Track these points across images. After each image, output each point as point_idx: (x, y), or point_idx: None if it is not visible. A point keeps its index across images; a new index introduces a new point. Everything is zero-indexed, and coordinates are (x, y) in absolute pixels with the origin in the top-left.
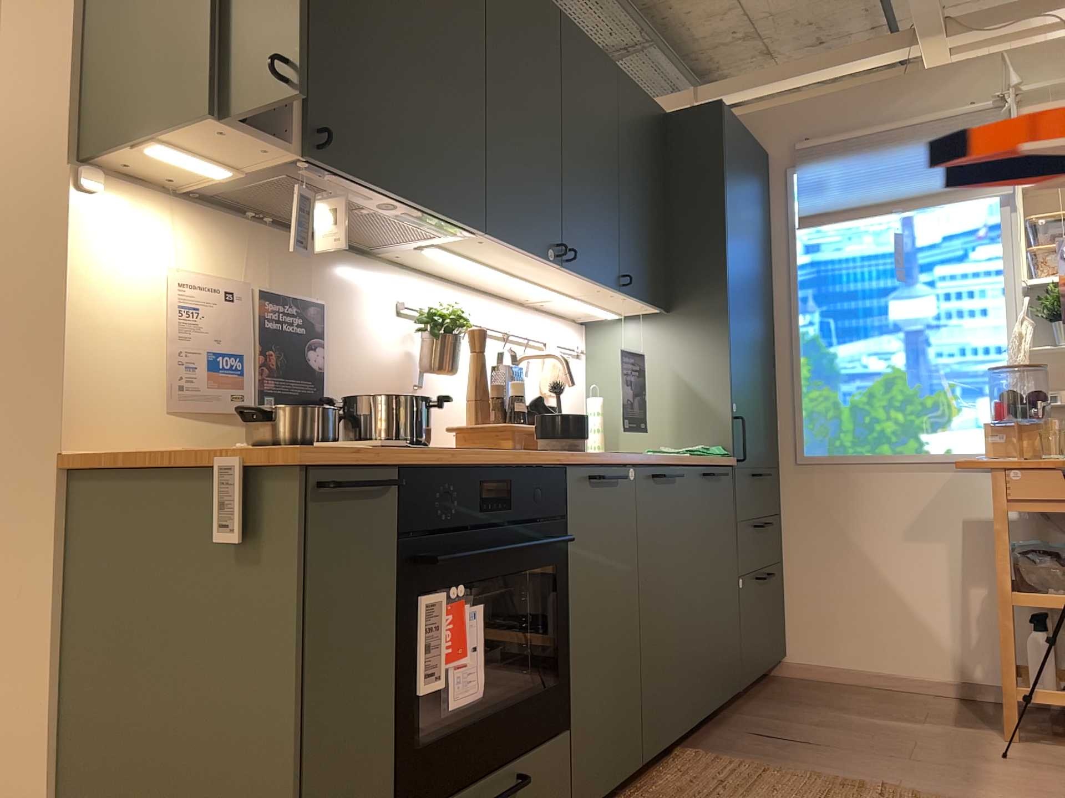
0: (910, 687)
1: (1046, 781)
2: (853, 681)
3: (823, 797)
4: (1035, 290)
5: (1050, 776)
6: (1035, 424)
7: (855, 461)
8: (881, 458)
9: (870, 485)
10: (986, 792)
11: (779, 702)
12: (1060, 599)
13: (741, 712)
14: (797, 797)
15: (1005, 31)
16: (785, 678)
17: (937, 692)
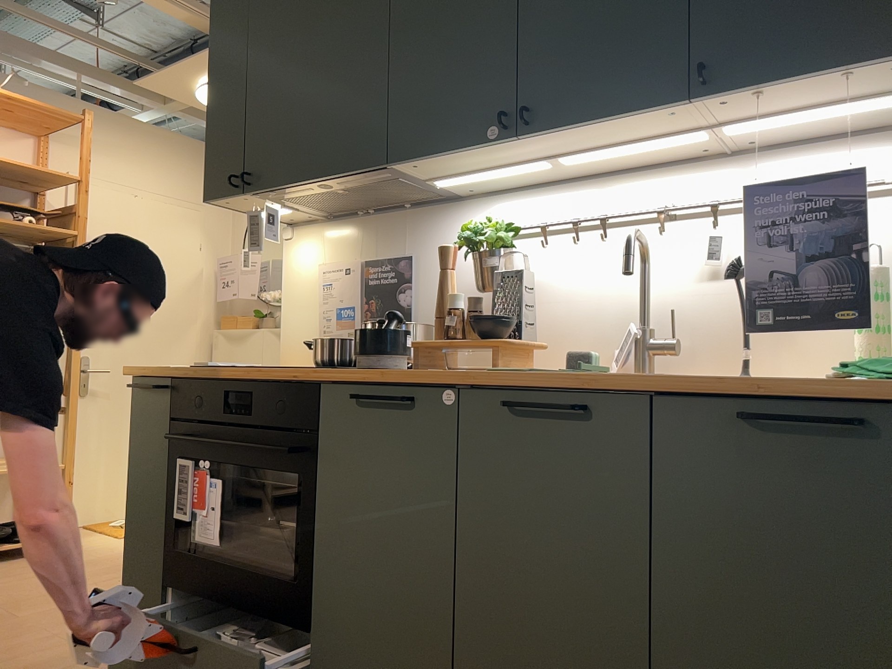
0: None
1: None
2: None
3: None
4: None
5: None
6: None
7: None
8: None
9: None
10: None
11: None
12: None
13: None
14: None
15: None
16: None
17: None
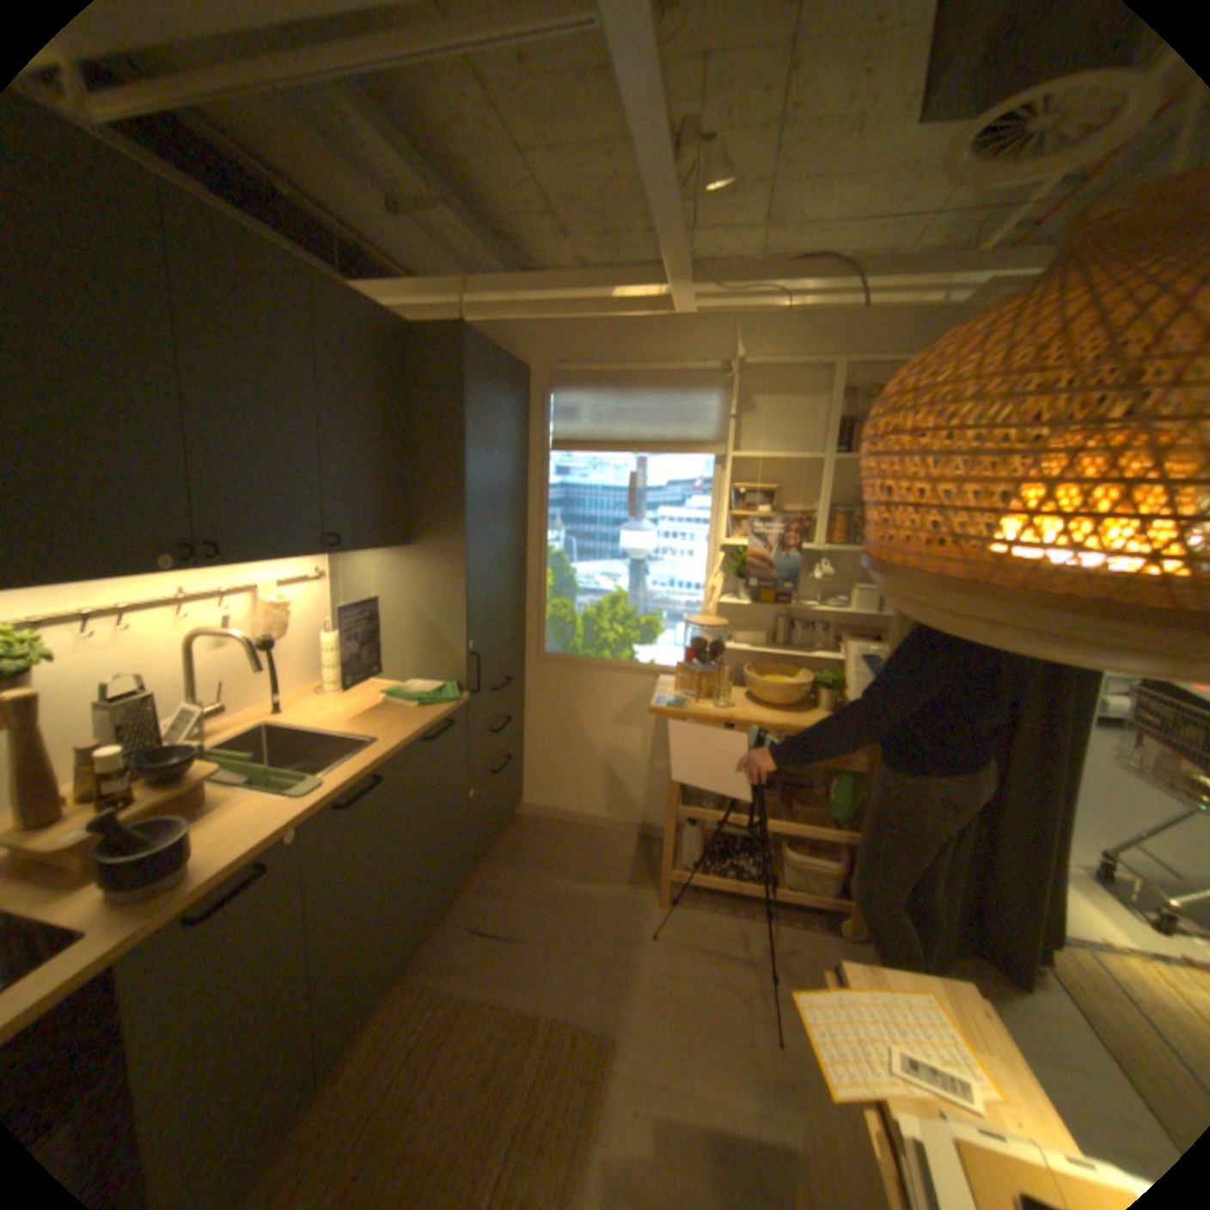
0: (606, 829)
1: (676, 979)
2: (567, 822)
3: (494, 1066)
4: (731, 544)
5: (680, 968)
6: (713, 667)
7: (583, 662)
8: (603, 663)
9: (593, 682)
10: (630, 1013)
11: (504, 867)
12: (709, 816)
13: (467, 890)
14: (470, 1073)
15: (744, 290)
16: (519, 819)
17: (623, 833)
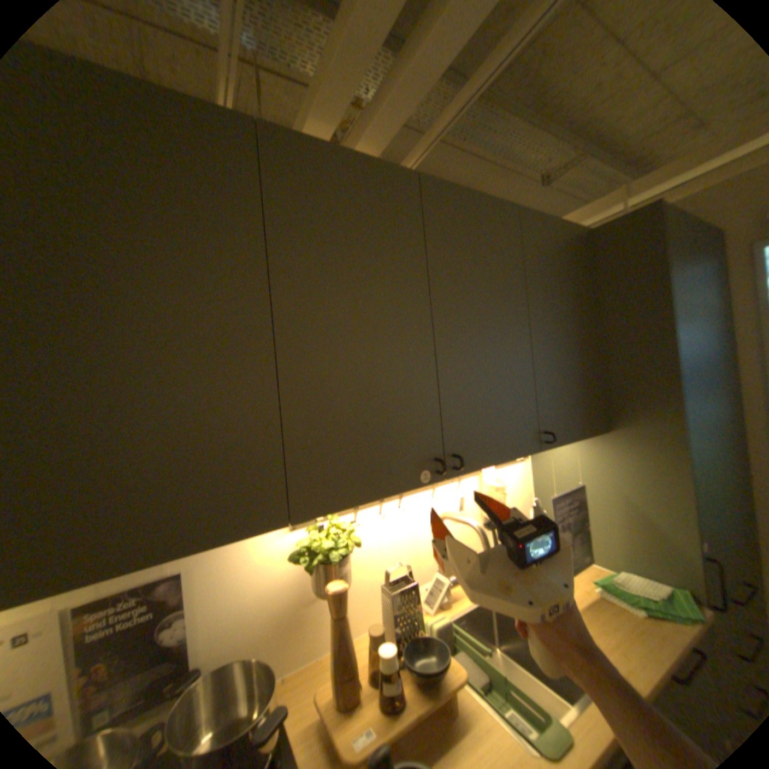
0: None
1: None
2: None
3: None
4: None
5: None
6: None
7: None
8: None
9: None
10: None
11: None
12: None
13: None
14: None
15: None
16: None
17: None
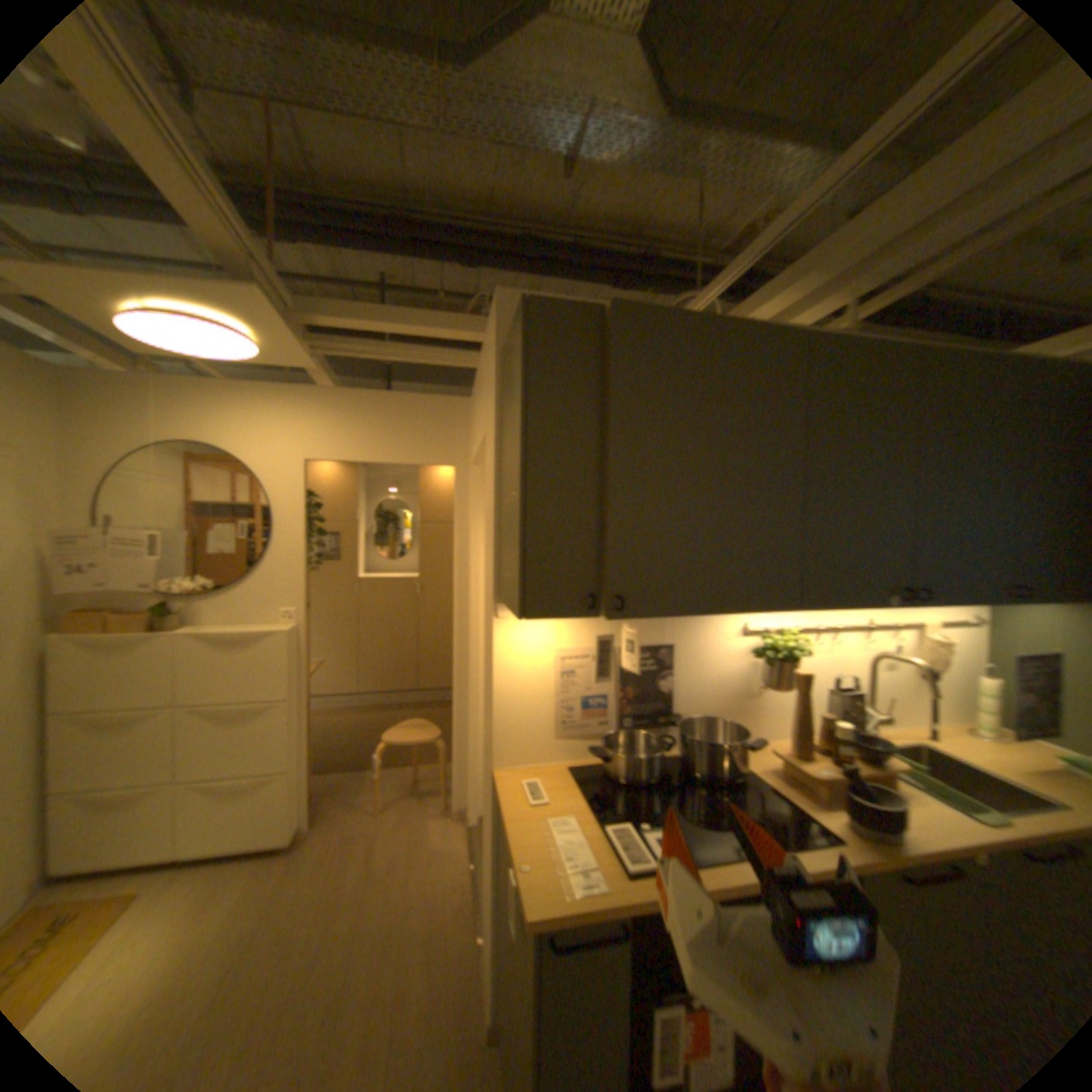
0: None
1: None
2: None
3: None
4: None
5: None
6: None
7: None
8: None
9: None
10: None
11: None
12: None
13: None
14: None
15: None
16: None
17: None
